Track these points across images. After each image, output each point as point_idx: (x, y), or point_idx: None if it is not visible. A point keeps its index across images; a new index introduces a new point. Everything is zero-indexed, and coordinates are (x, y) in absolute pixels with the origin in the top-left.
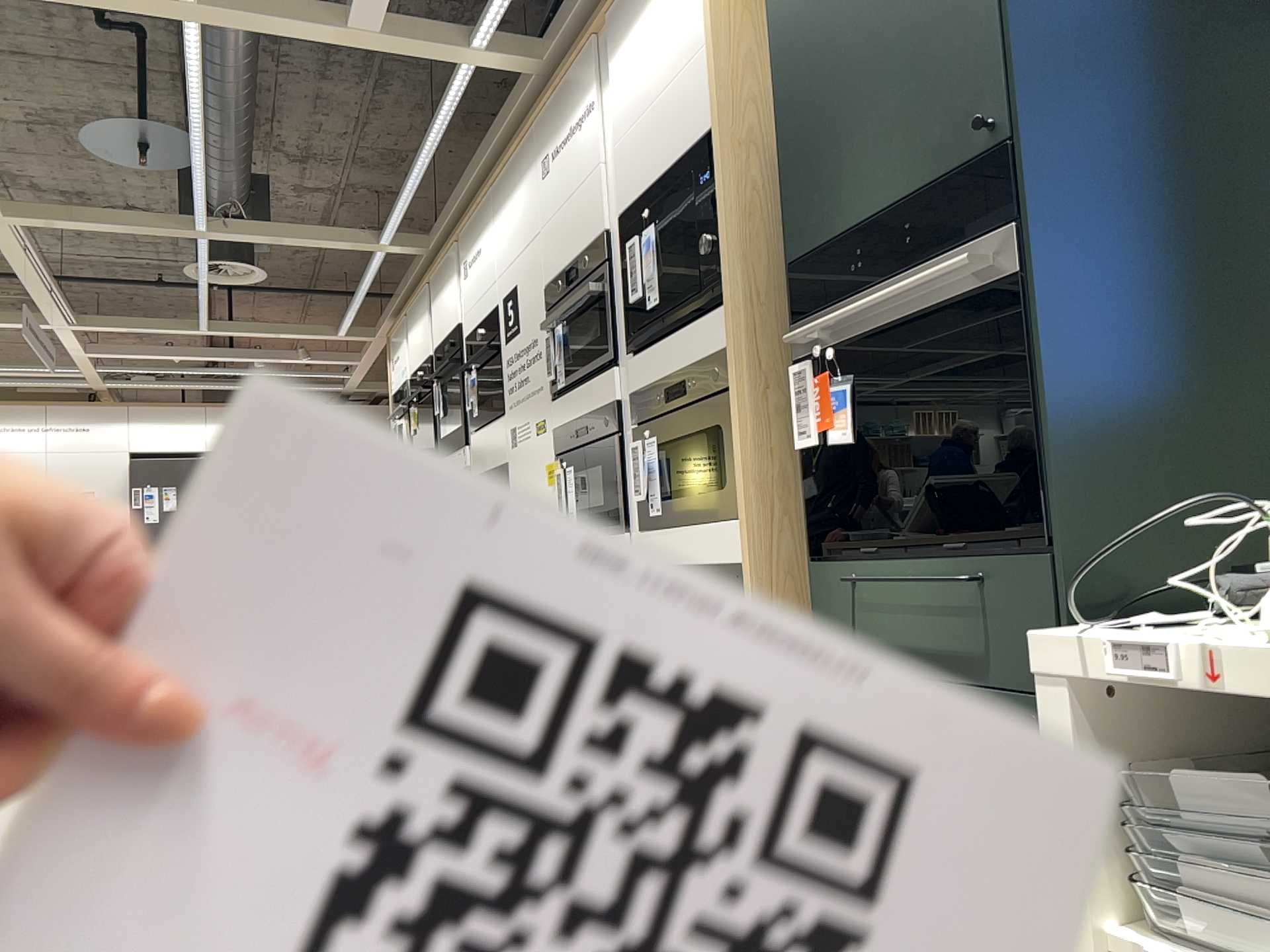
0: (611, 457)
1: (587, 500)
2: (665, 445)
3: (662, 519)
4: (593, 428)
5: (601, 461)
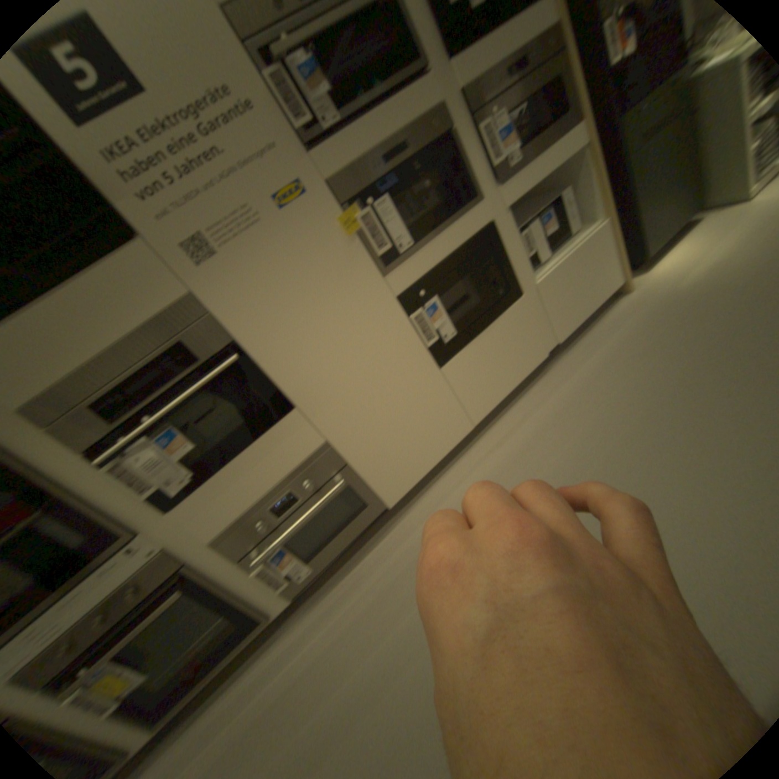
0: (449, 153)
1: (416, 213)
2: (511, 112)
3: (520, 162)
4: (417, 139)
5: (433, 165)
